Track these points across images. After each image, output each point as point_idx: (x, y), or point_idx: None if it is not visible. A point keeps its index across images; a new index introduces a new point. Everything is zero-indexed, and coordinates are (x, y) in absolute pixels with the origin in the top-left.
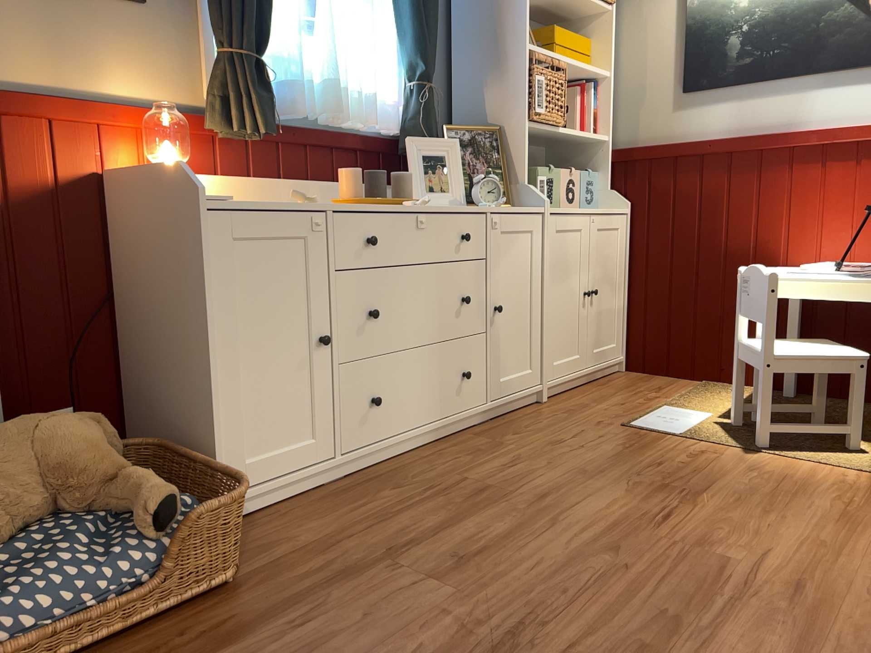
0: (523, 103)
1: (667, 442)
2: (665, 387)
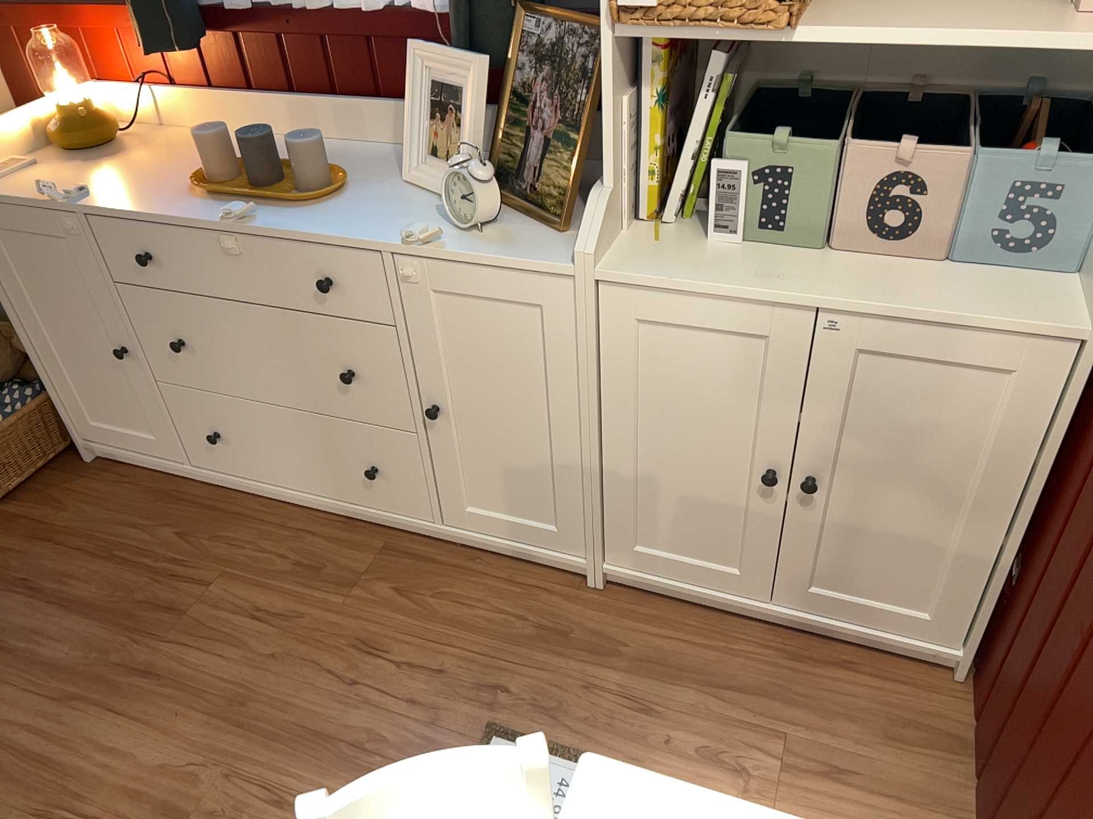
0: None
1: None
2: (851, 787)
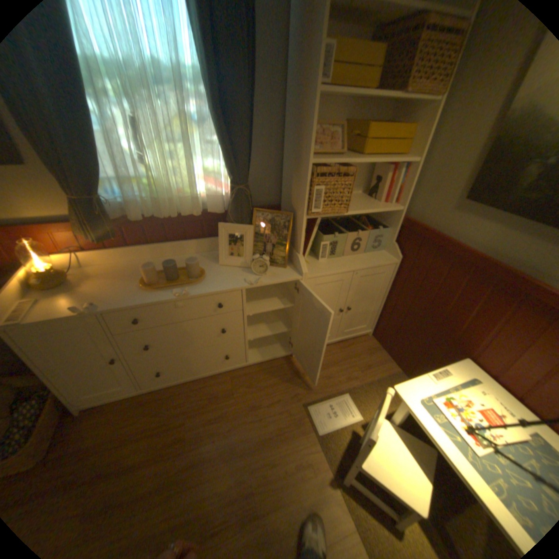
0: (304, 205)
1: (303, 442)
2: (373, 369)
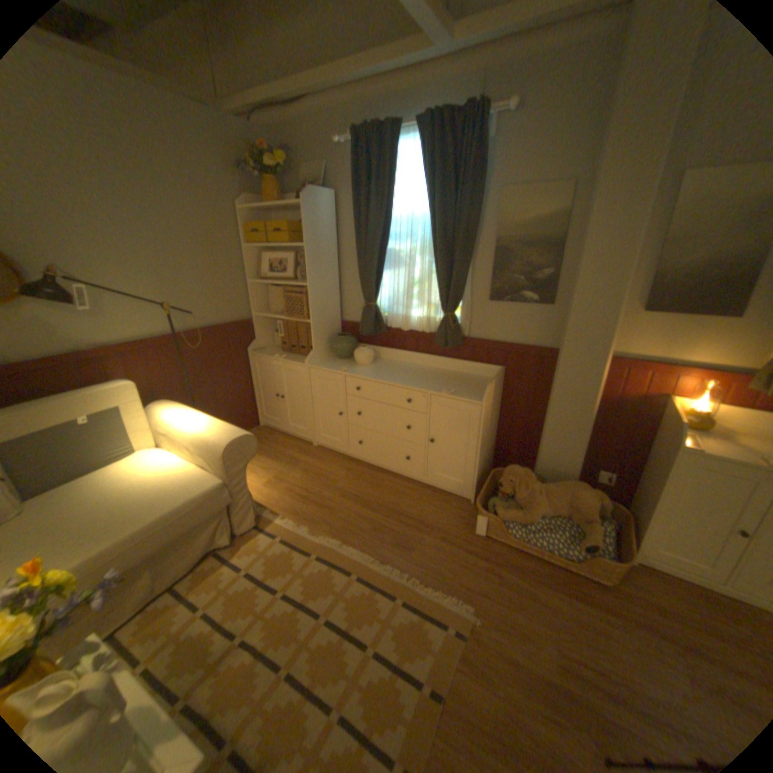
0: None
1: None
2: None
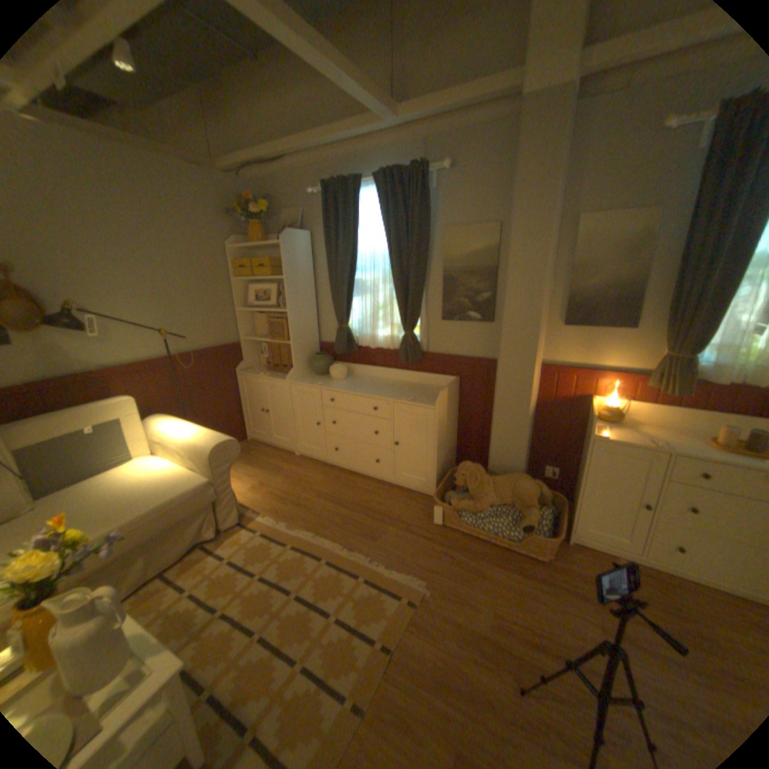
0: None
1: None
2: None
